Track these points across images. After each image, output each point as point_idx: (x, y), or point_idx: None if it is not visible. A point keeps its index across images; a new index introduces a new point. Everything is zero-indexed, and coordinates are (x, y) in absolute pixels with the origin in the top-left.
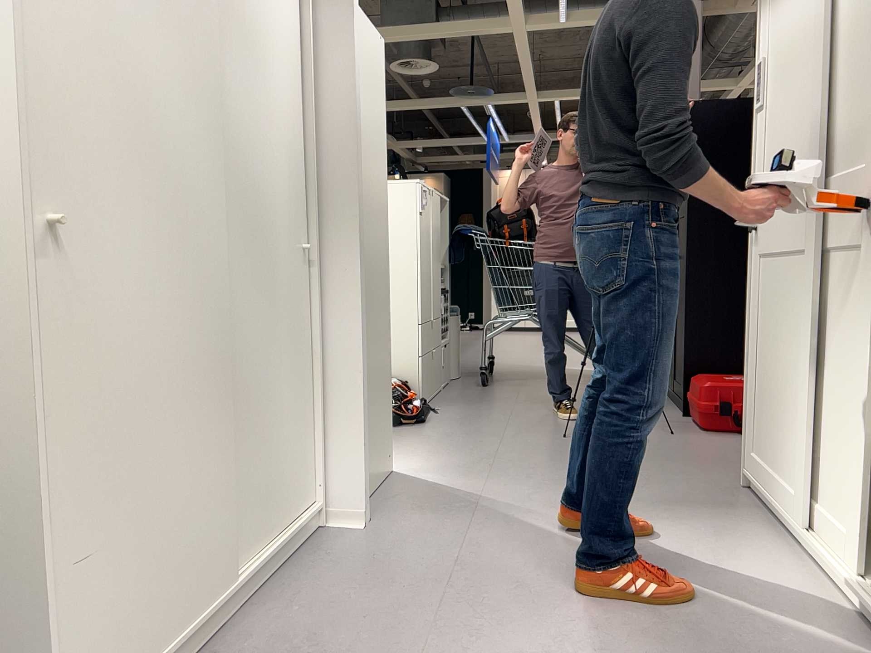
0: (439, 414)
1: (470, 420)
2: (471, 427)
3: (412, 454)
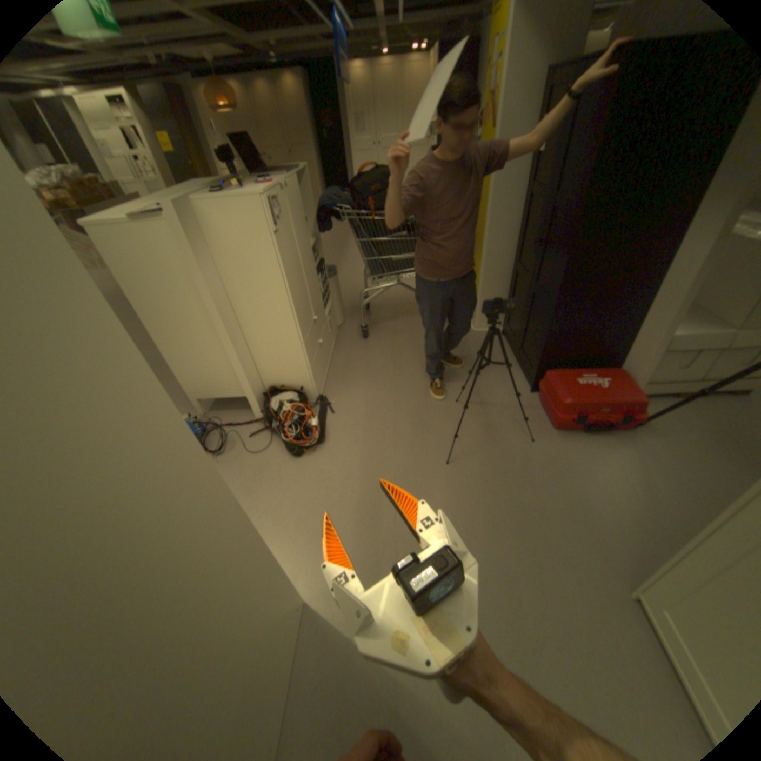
0: (335, 415)
1: (362, 429)
2: (365, 450)
3: (319, 542)
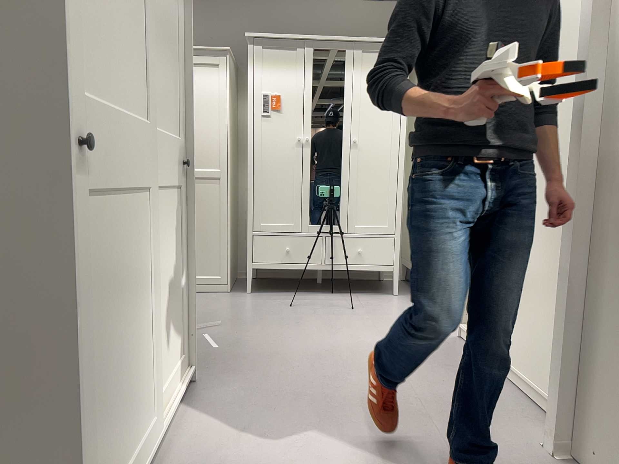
0: None
1: None
2: None
3: None
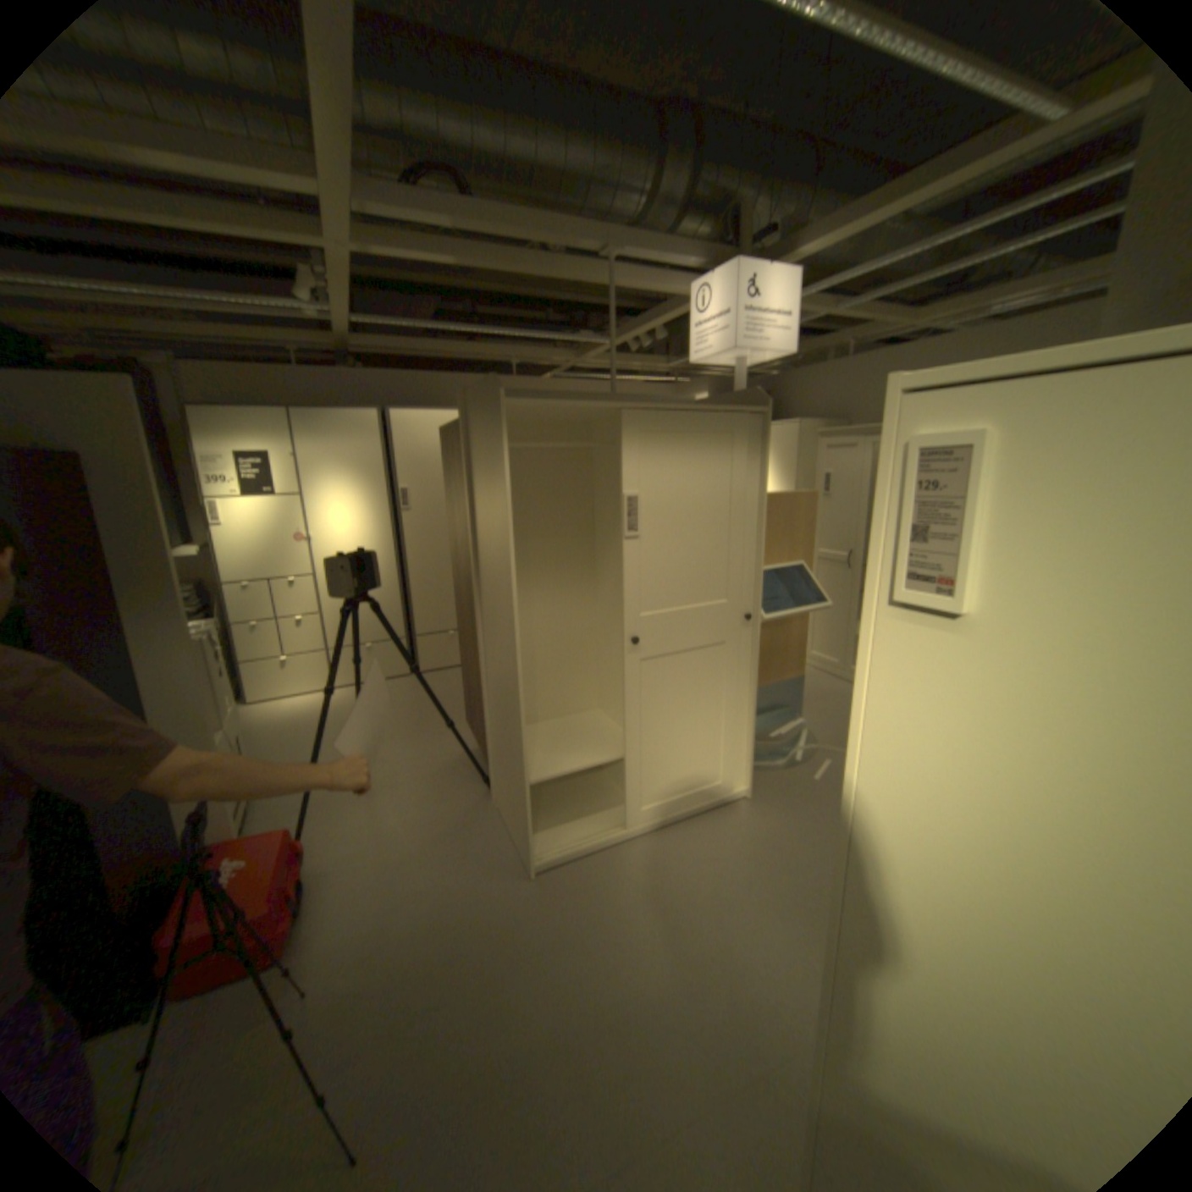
0: None
1: None
2: None
3: None
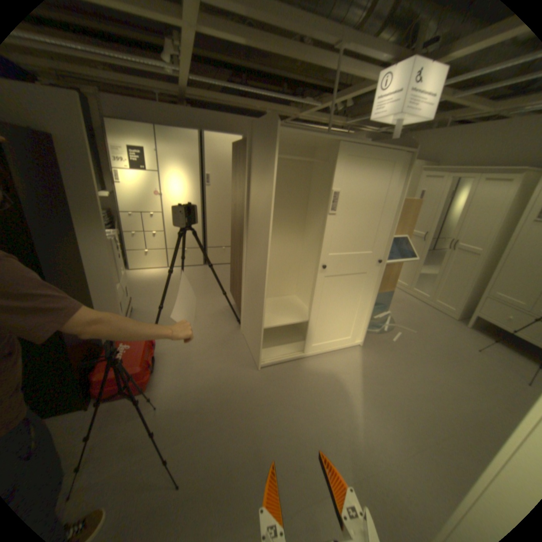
0: None
1: None
2: None
3: None
